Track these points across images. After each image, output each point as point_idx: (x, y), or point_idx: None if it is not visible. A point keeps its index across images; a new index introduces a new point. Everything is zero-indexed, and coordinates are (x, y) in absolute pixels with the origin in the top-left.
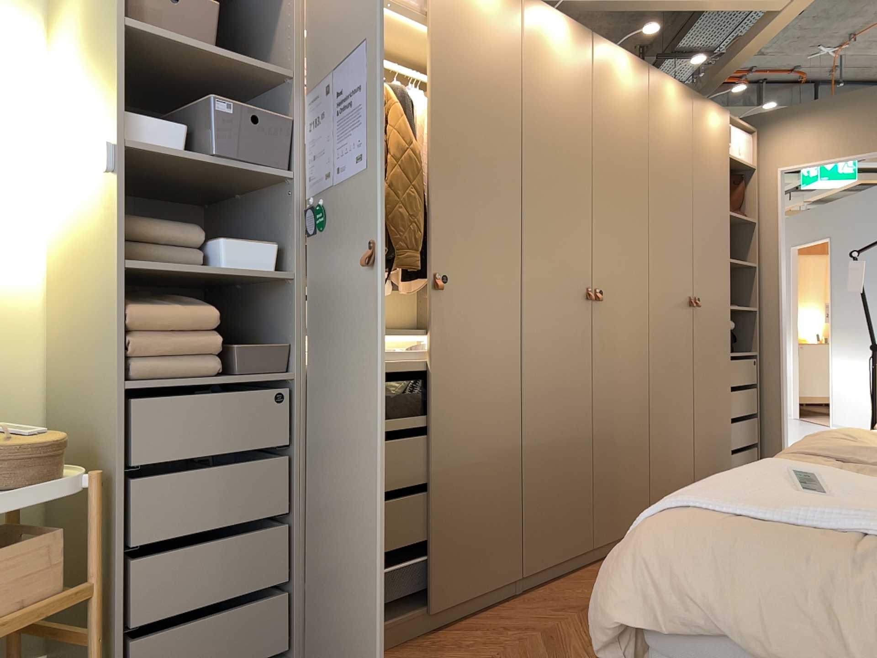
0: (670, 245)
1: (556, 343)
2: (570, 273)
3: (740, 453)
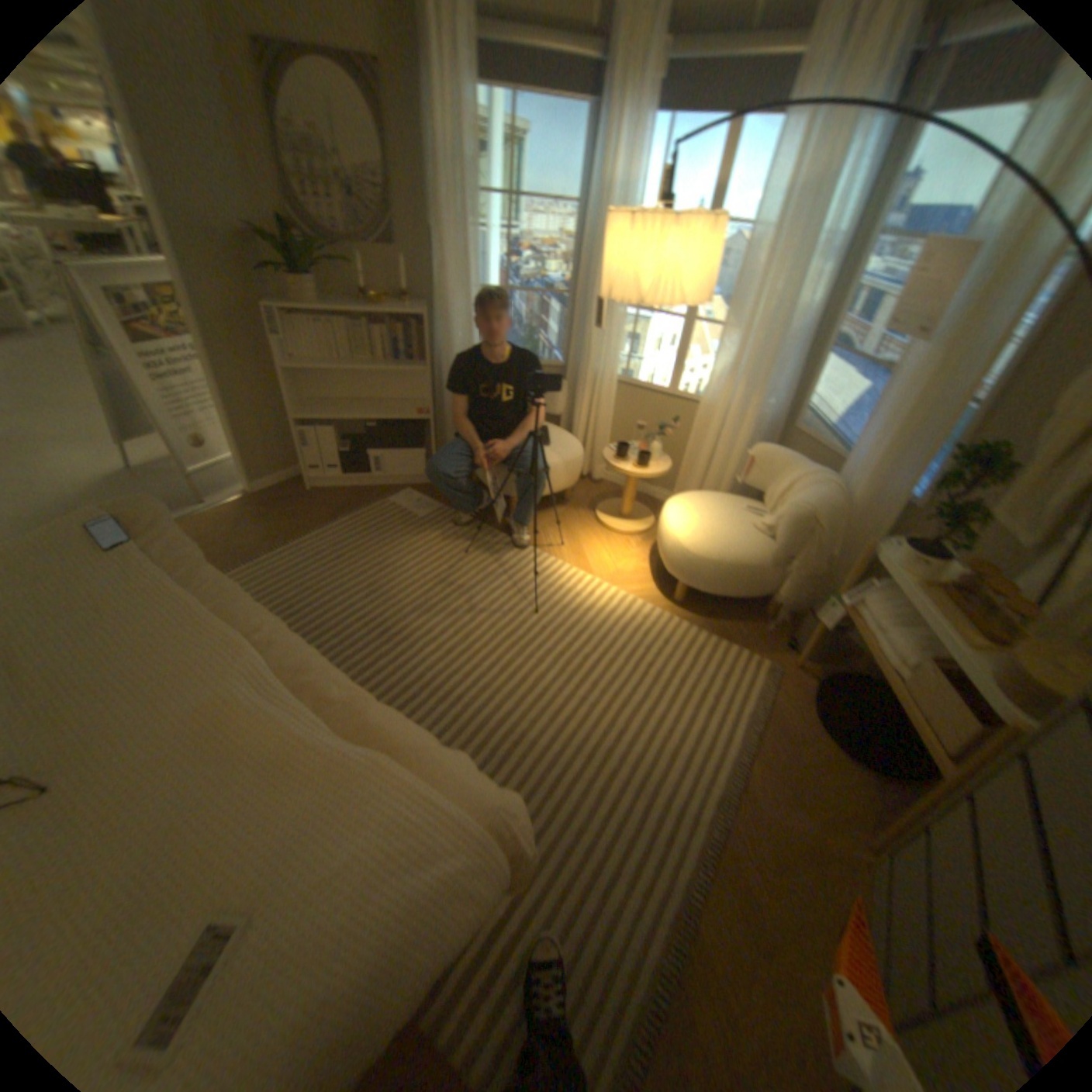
0: None
1: None
2: None
3: None
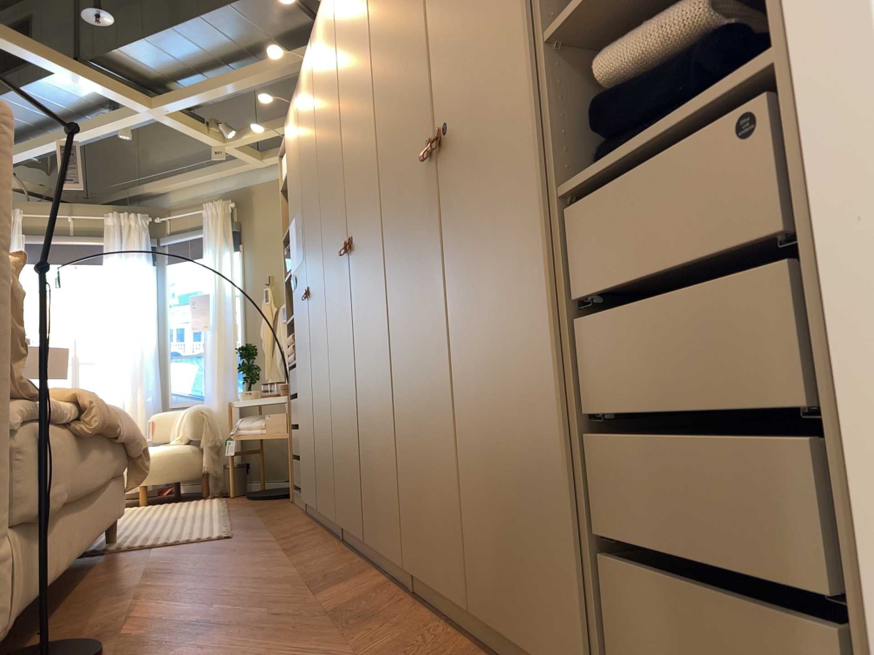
0: (397, 99)
1: (339, 312)
2: (339, 240)
3: (639, 558)
